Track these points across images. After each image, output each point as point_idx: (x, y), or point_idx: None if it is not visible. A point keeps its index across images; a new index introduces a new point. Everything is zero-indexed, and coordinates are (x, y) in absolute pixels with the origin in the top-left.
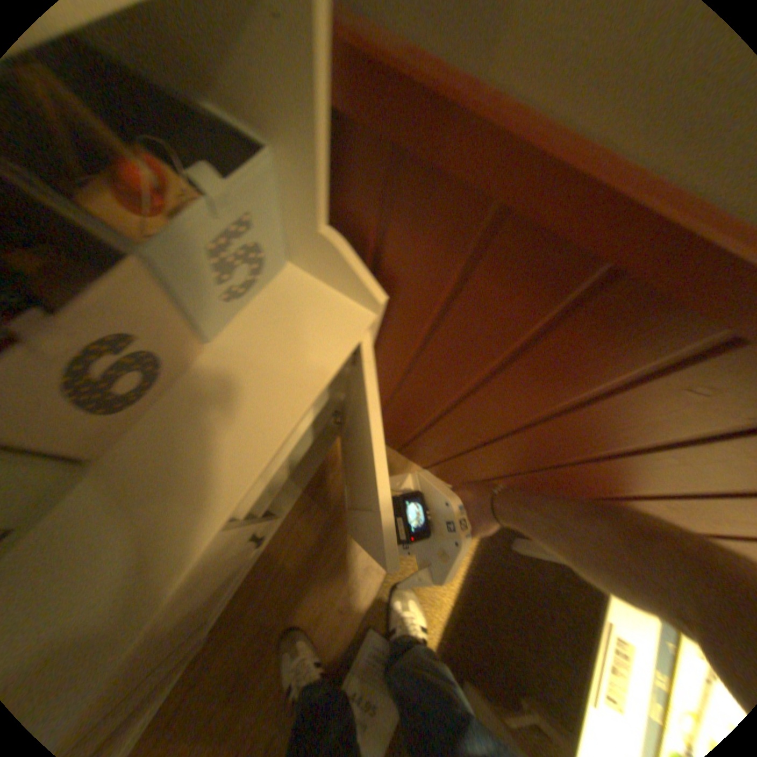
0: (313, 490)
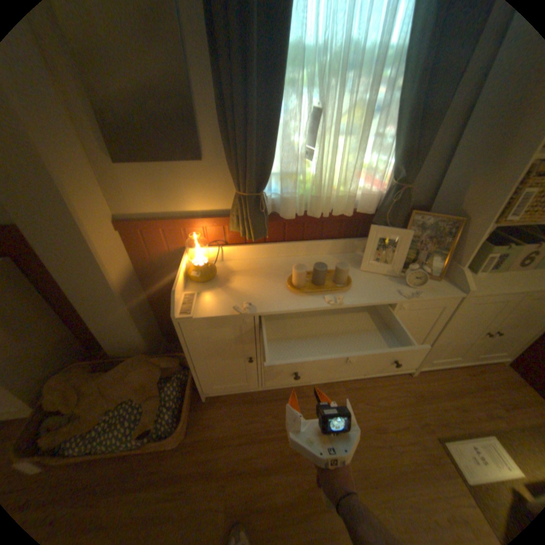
0: (478, 372)
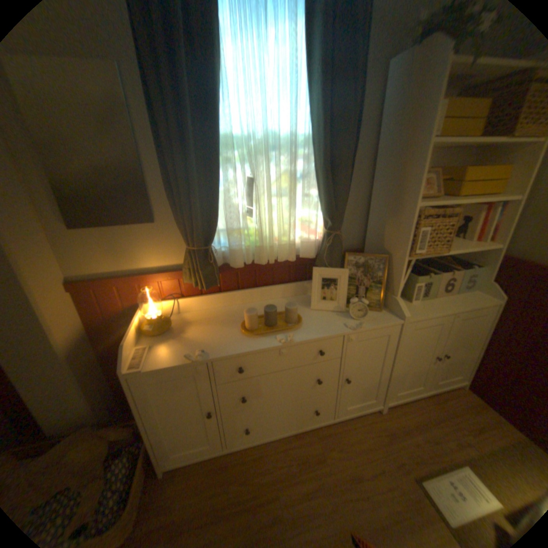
0: (443, 401)
